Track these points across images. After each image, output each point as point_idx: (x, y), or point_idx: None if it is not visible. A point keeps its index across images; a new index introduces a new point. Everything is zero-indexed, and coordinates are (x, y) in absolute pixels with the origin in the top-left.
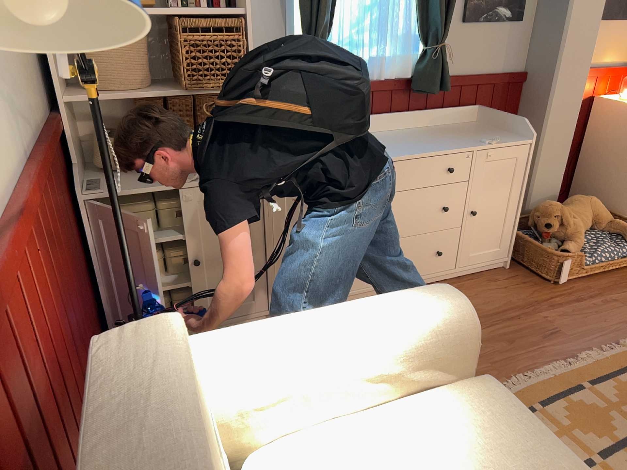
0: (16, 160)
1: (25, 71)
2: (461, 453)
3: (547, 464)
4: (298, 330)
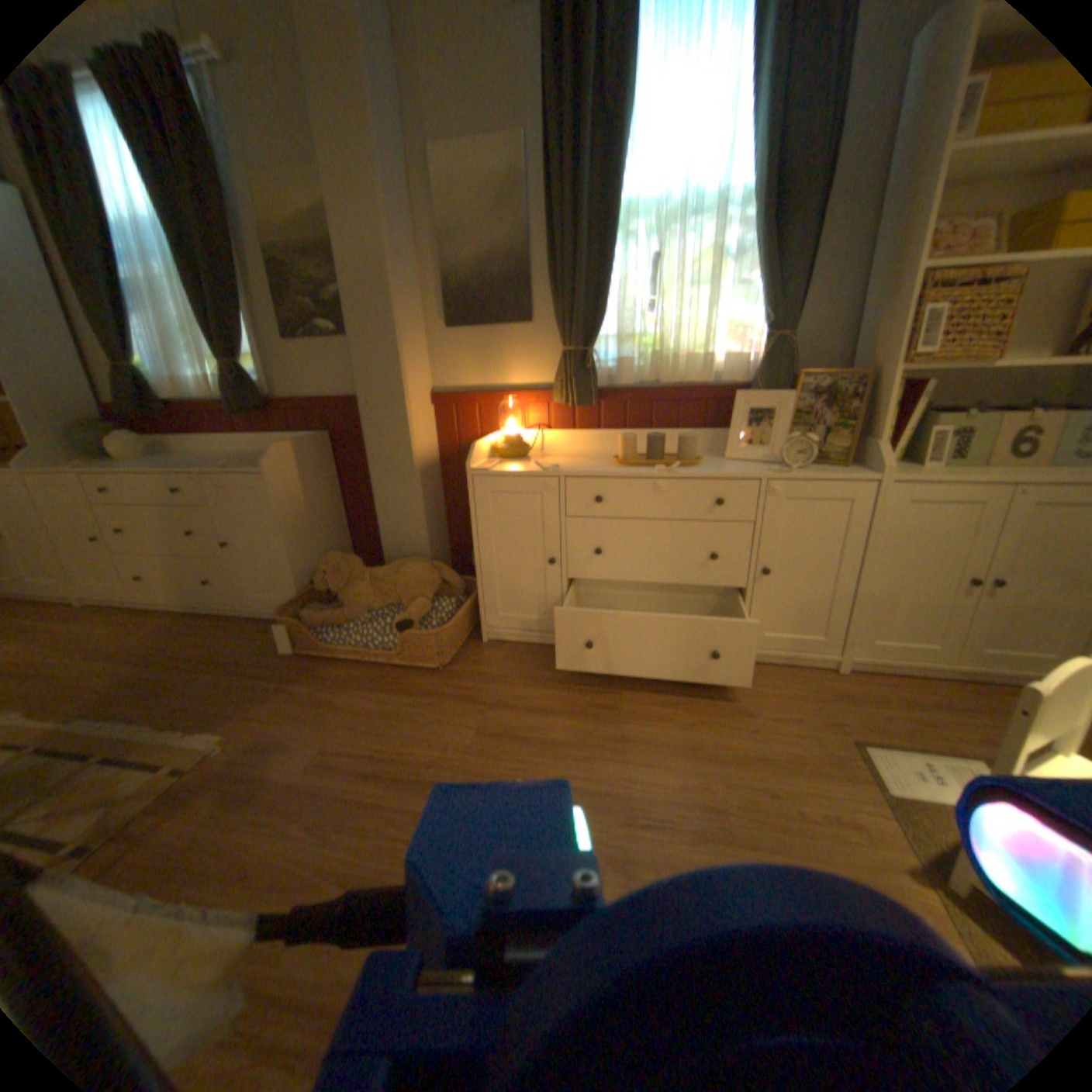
0: None
1: None
2: None
3: None
4: None
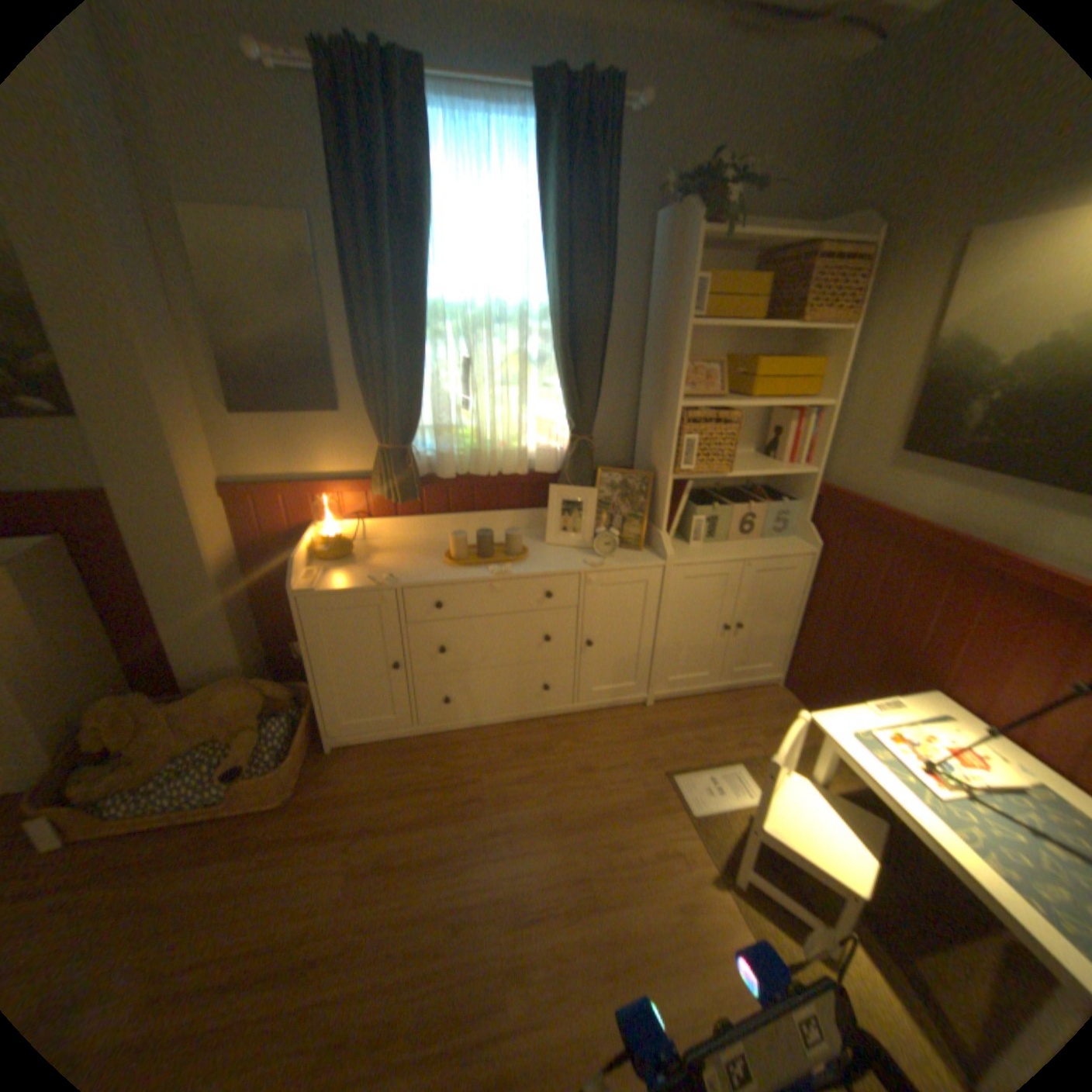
0: None
1: None
2: None
3: None
4: None
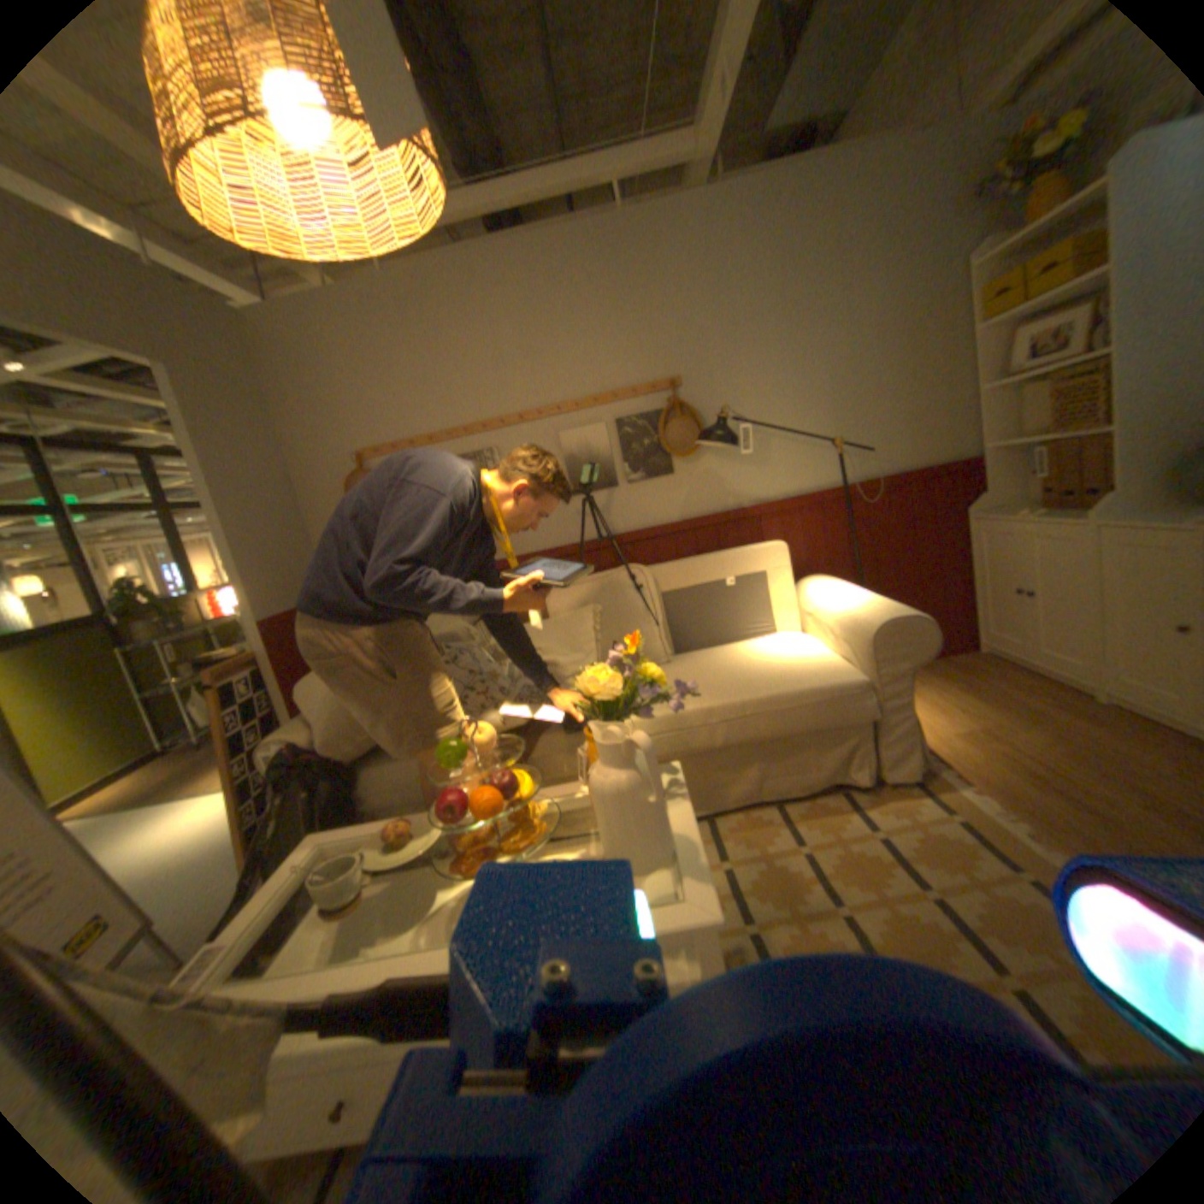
0: (849, 478)
1: (926, 430)
2: (789, 664)
3: (777, 683)
4: (842, 590)
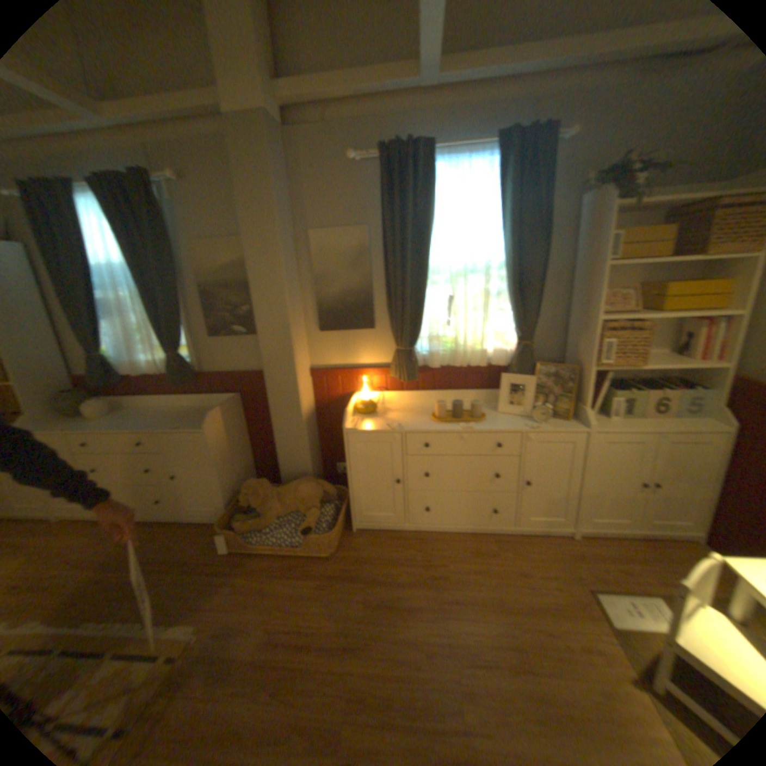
0: None
1: None
2: None
3: None
4: None
